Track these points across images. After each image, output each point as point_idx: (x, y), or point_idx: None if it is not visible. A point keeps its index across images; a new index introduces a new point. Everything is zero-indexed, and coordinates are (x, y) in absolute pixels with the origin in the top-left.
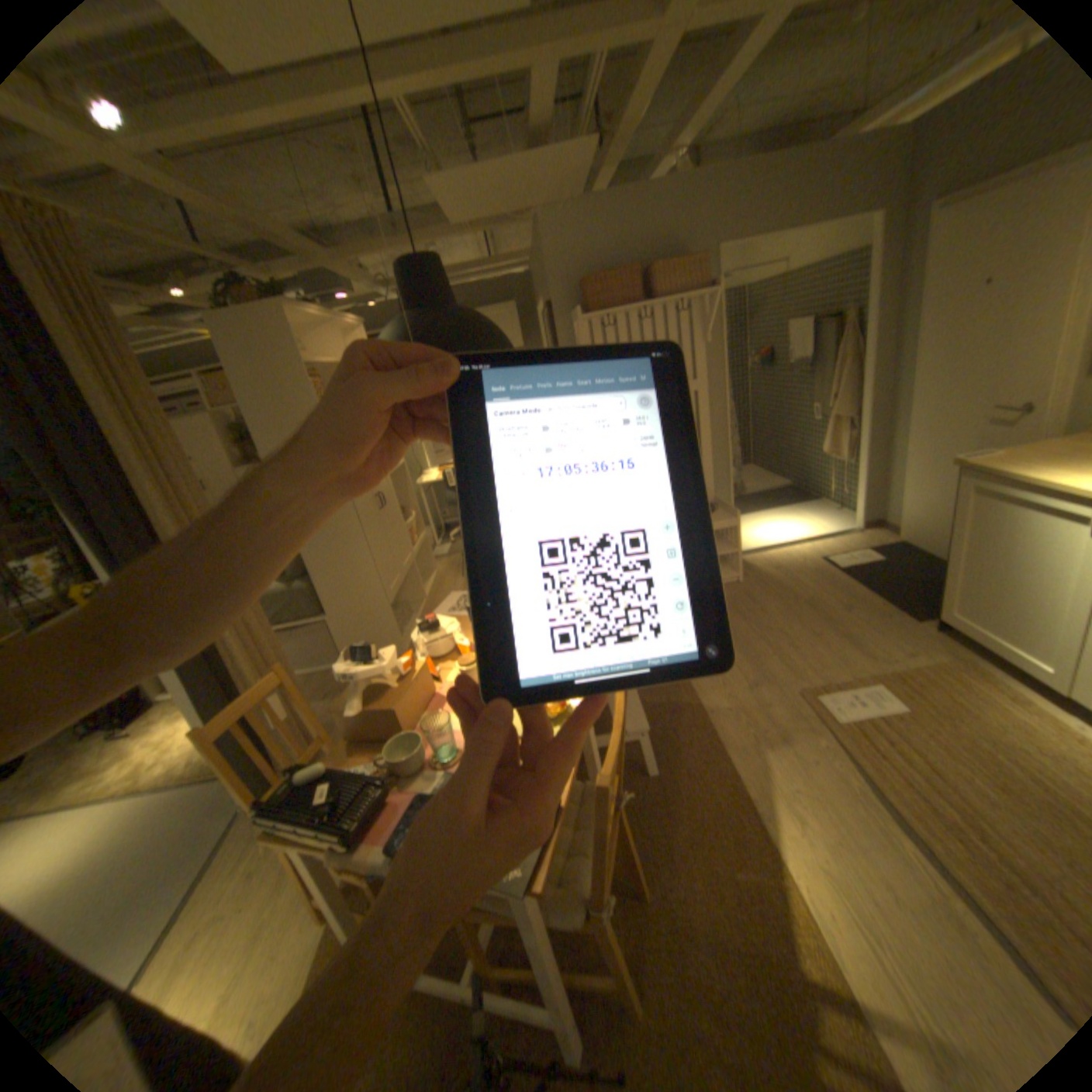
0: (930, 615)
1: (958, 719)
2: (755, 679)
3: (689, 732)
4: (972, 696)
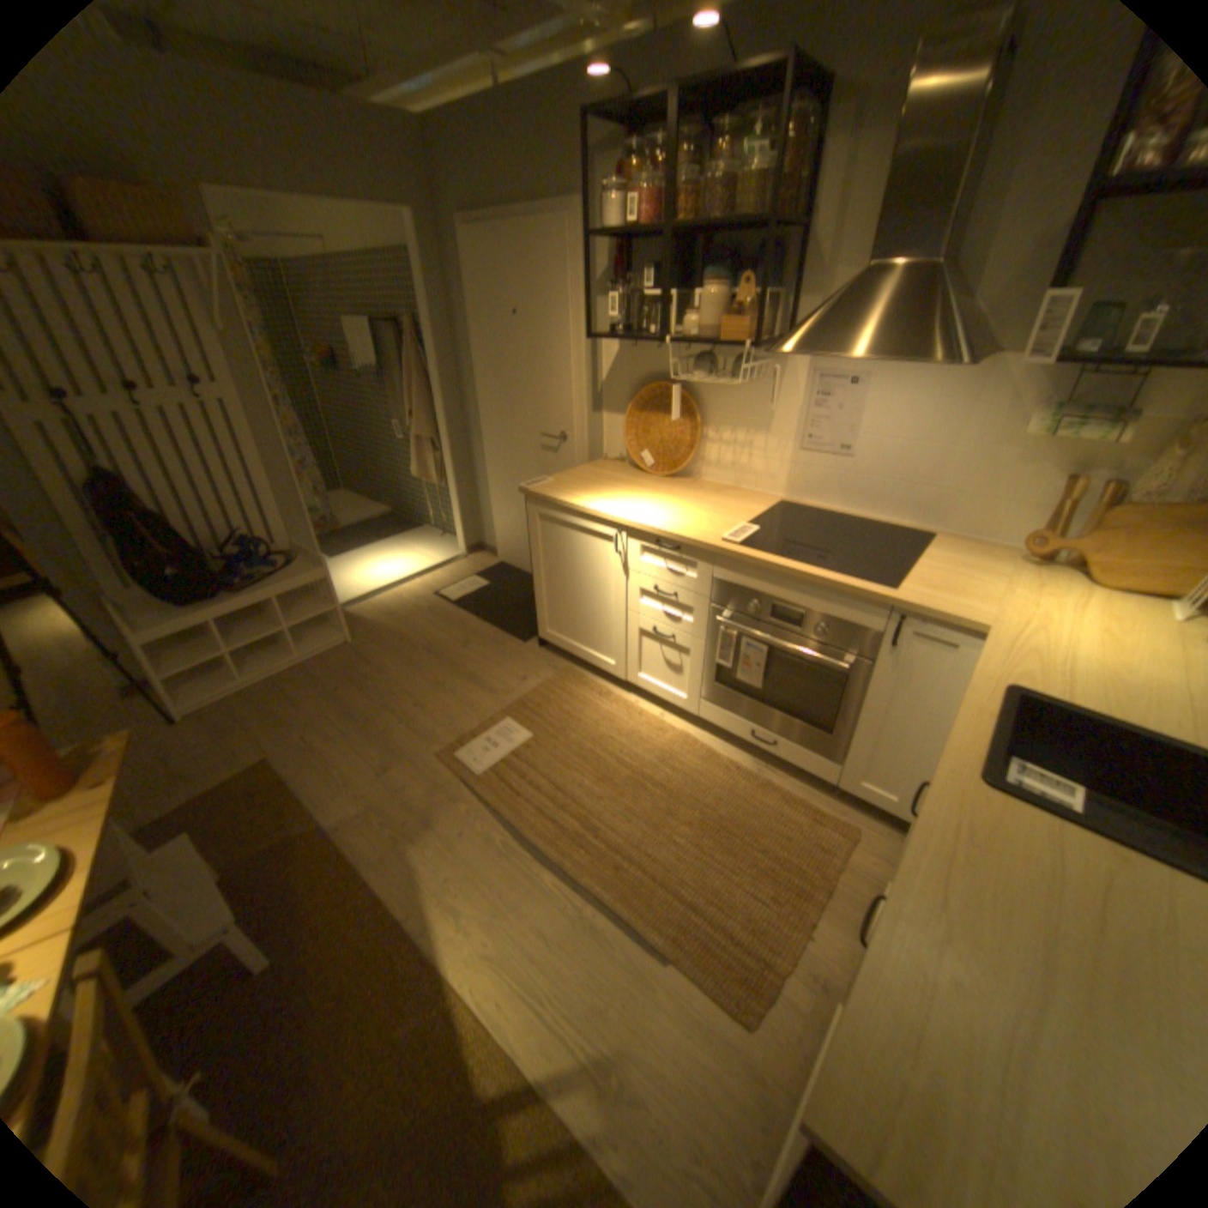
0: (531, 633)
1: (564, 729)
2: (383, 762)
3: (307, 874)
4: (570, 701)
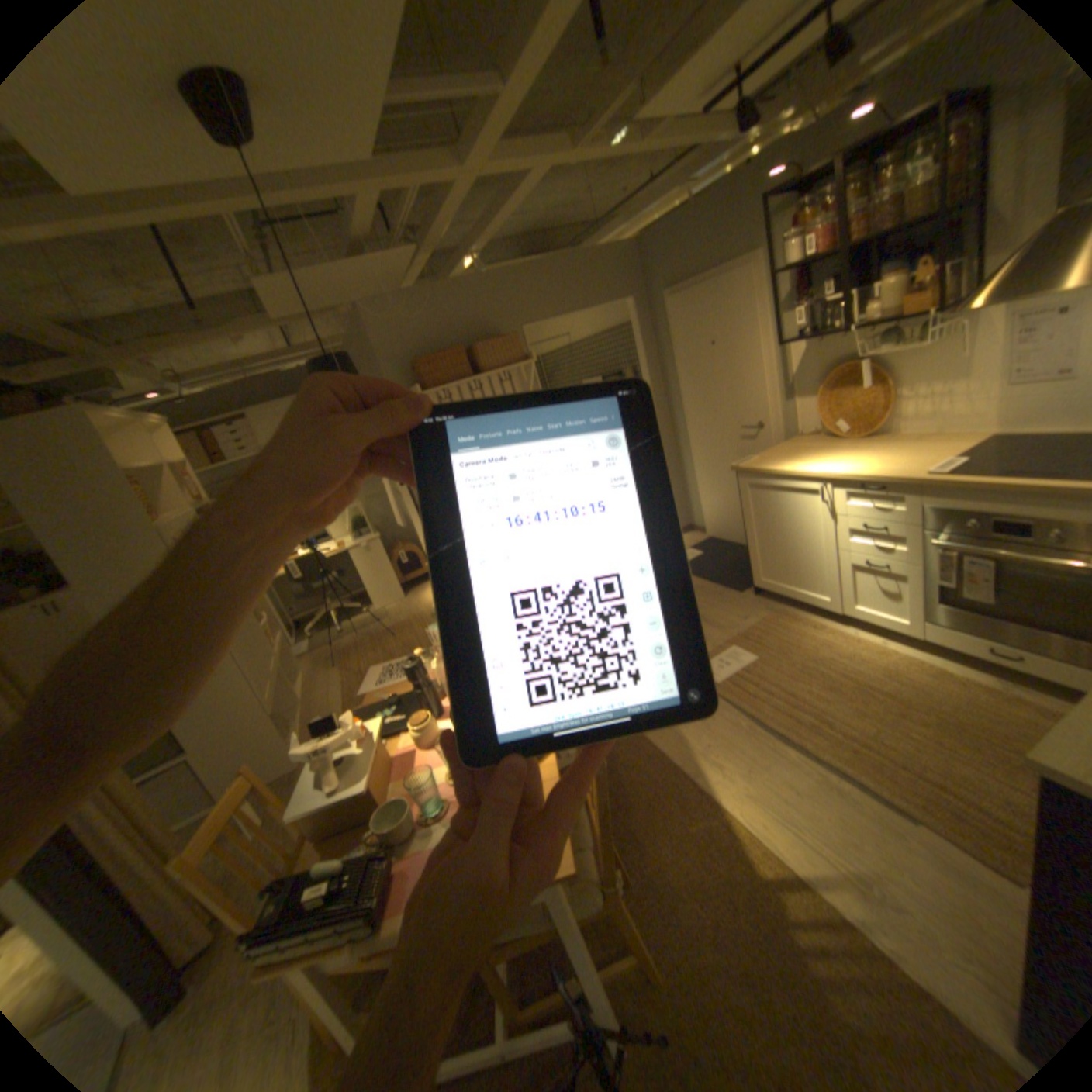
0: (745, 586)
1: (788, 652)
2: None
3: None
4: (790, 633)
